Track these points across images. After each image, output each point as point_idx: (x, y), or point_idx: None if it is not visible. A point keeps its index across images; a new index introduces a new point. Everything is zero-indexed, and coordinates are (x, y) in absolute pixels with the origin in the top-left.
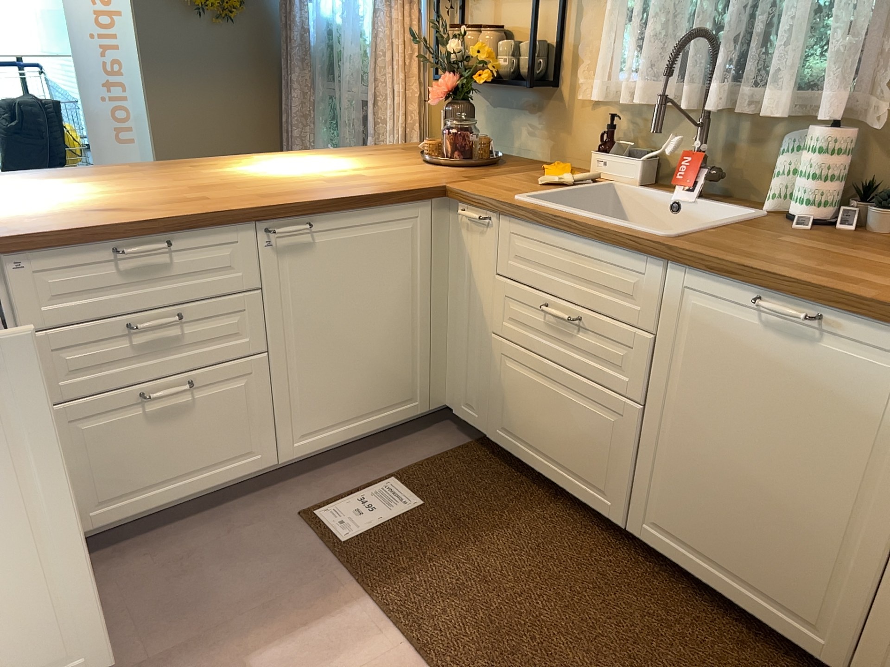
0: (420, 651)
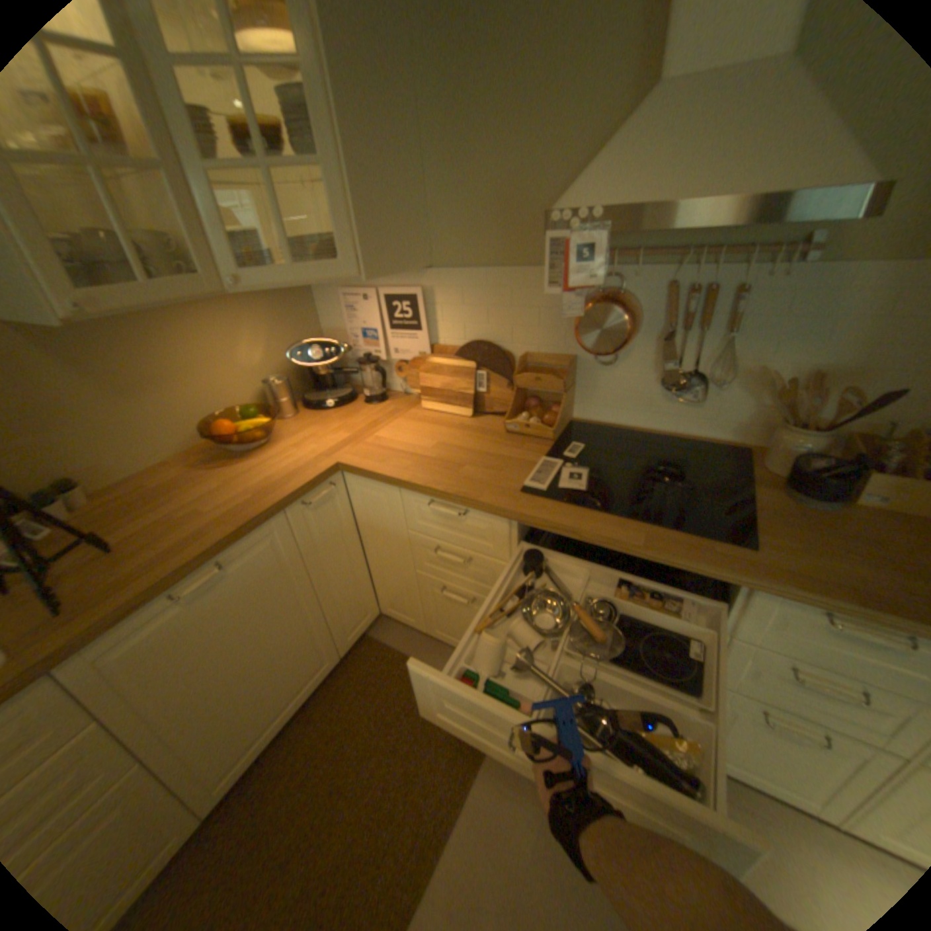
0: None
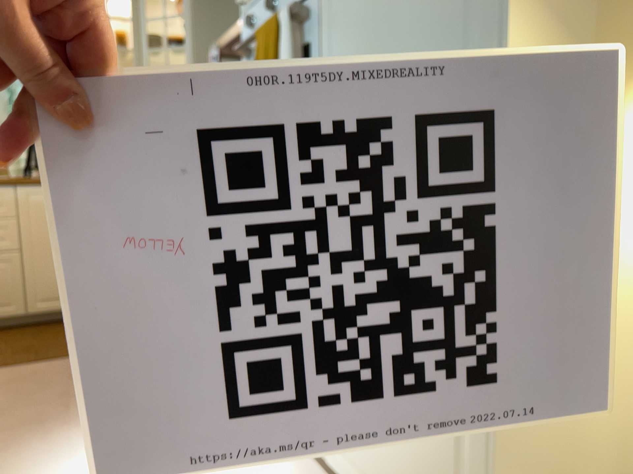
0: (1, 369)
